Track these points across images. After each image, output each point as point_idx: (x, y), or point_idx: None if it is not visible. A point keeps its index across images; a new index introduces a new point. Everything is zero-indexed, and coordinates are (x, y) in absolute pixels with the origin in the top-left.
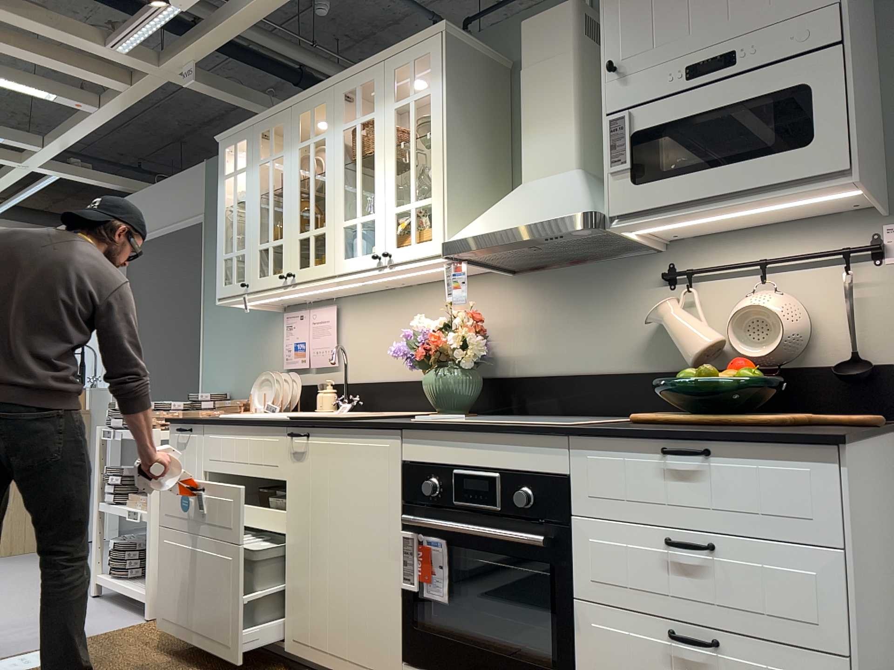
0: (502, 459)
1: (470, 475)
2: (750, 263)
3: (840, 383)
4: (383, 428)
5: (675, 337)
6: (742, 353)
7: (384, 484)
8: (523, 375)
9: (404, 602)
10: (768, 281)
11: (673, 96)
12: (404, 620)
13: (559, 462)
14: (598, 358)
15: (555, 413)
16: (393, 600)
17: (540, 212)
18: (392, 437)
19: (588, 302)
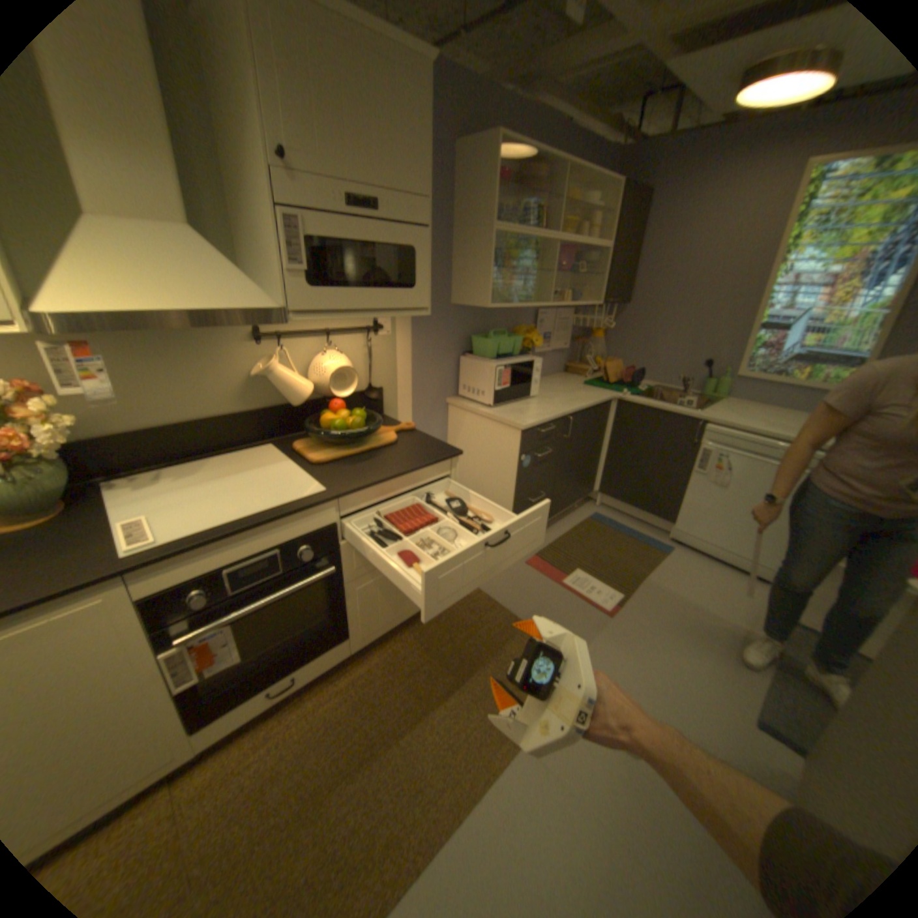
0: (277, 538)
1: (247, 565)
2: (321, 332)
3: (364, 401)
4: (85, 588)
5: (282, 387)
6: (319, 391)
7: (108, 637)
8: (94, 436)
9: (174, 702)
10: (327, 342)
11: (334, 212)
12: (178, 712)
13: (328, 518)
14: (196, 406)
15: (156, 463)
16: (160, 712)
17: (209, 293)
18: (106, 588)
19: (172, 355)
